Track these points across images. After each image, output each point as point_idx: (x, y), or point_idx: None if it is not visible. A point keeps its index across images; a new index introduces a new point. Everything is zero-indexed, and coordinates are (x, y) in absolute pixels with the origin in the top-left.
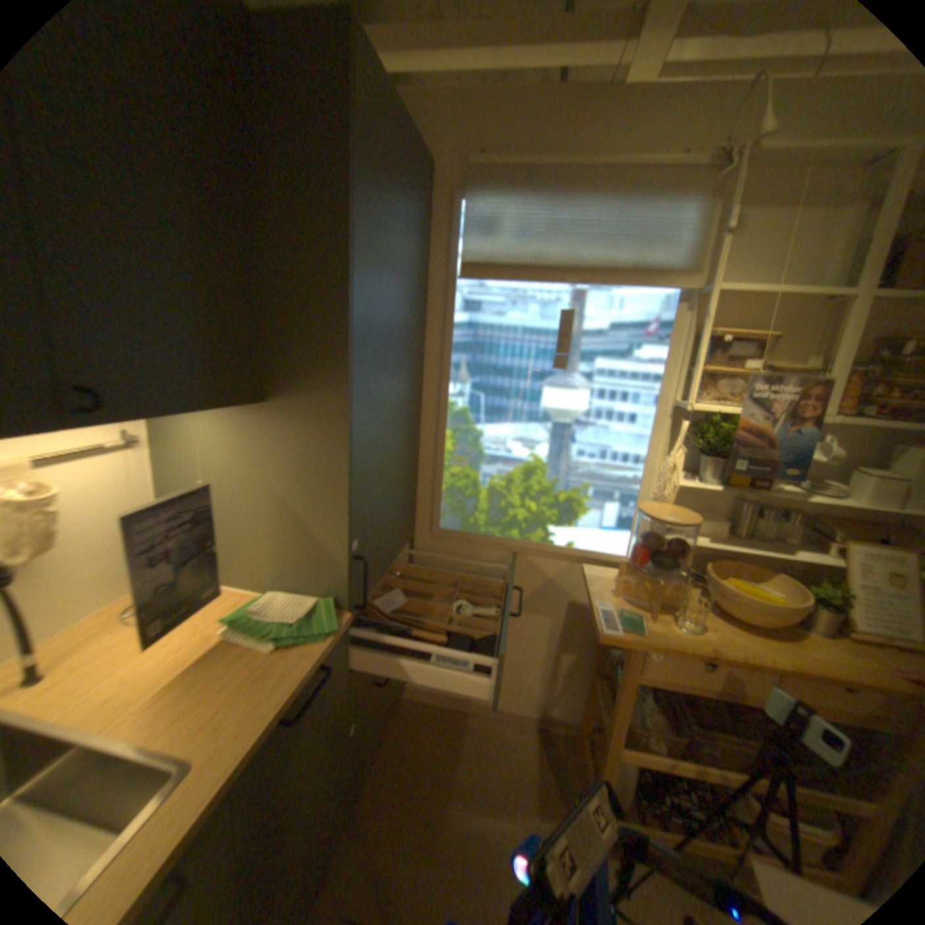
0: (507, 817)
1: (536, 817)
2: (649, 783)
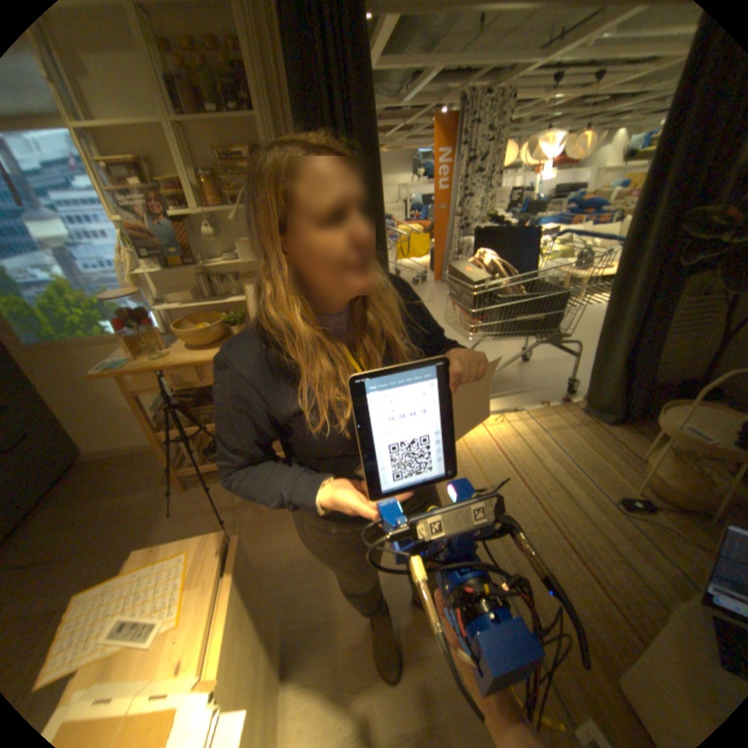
0: (136, 494)
1: (156, 488)
2: (210, 448)
